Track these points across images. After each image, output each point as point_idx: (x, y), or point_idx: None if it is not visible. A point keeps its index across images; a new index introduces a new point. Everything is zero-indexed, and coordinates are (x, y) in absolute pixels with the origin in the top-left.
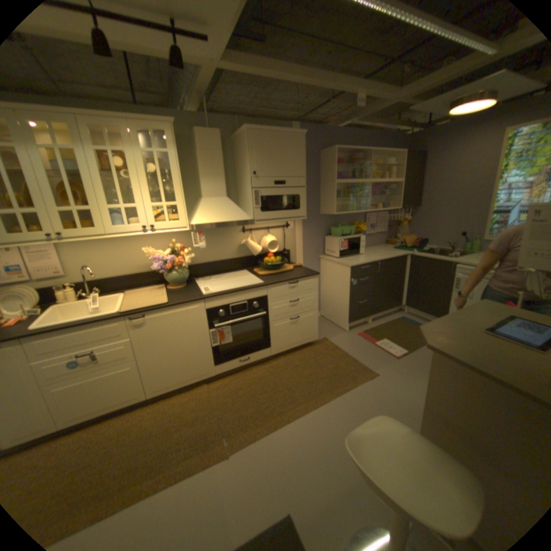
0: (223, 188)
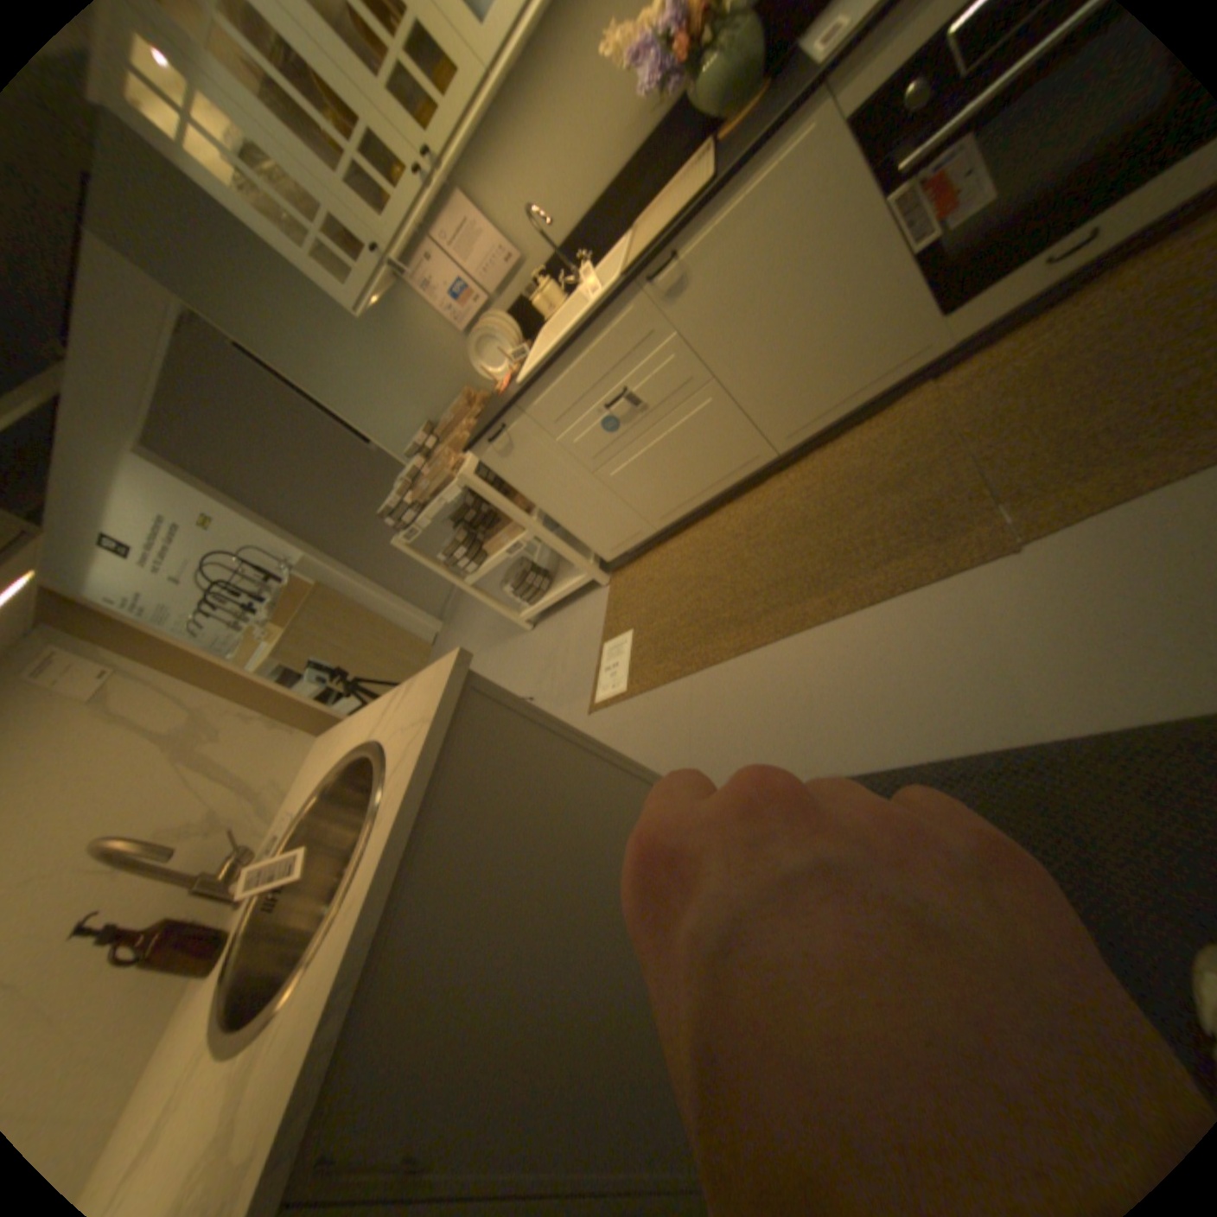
0: None
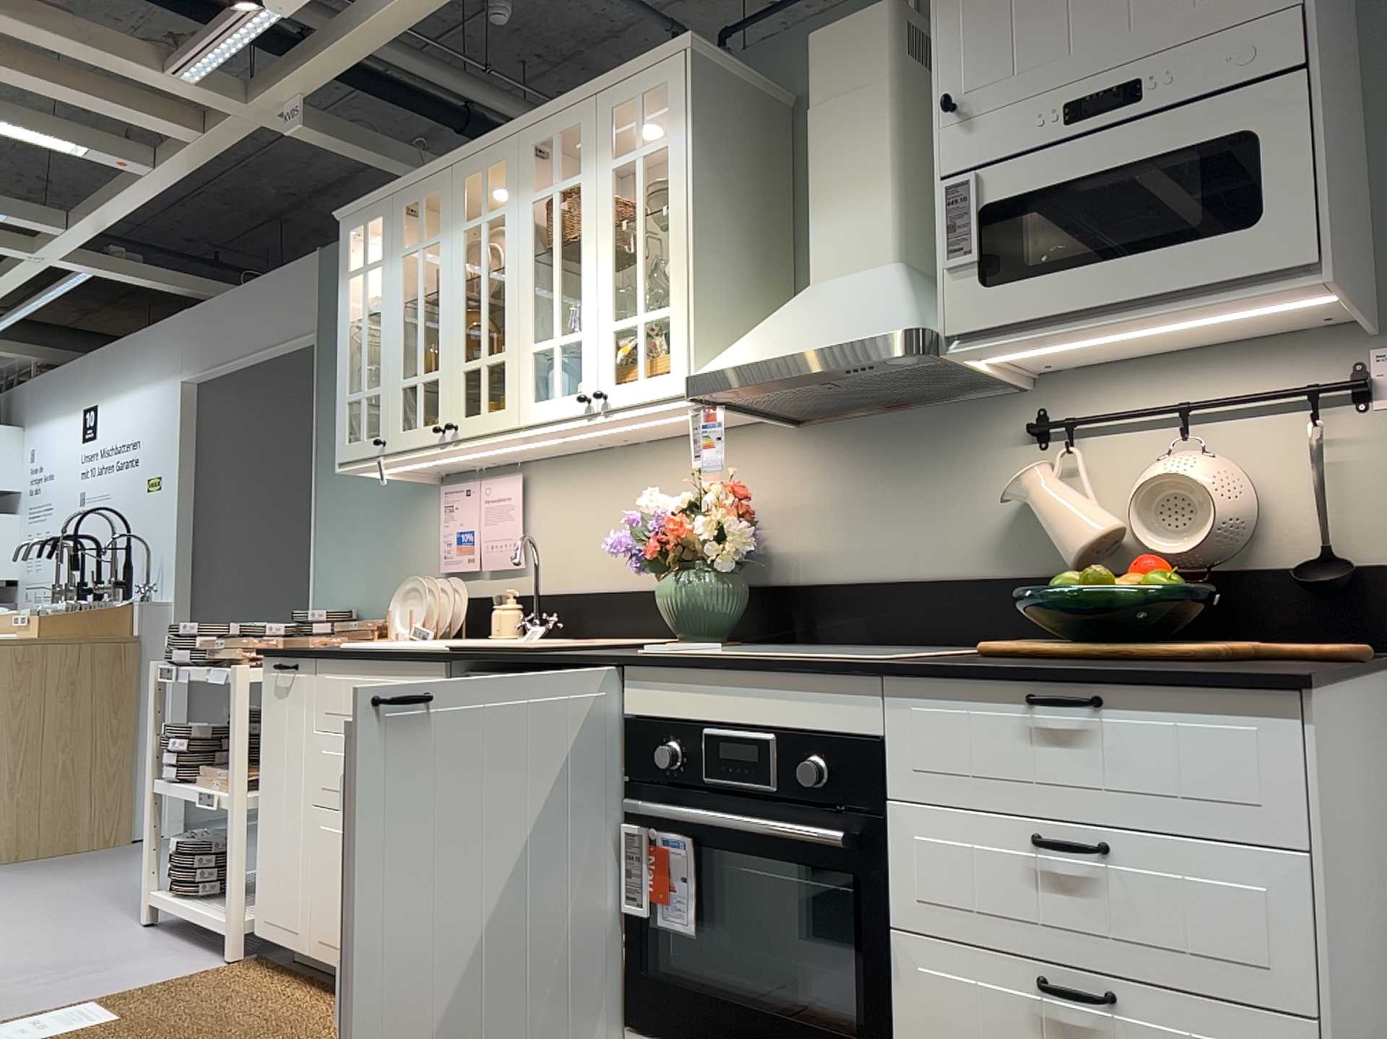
0: (884, 226)
